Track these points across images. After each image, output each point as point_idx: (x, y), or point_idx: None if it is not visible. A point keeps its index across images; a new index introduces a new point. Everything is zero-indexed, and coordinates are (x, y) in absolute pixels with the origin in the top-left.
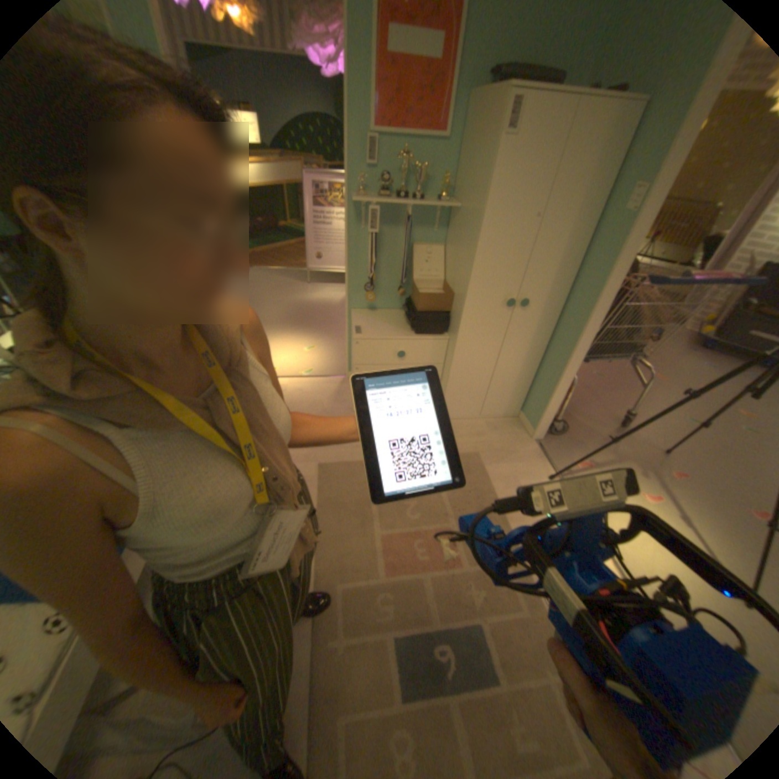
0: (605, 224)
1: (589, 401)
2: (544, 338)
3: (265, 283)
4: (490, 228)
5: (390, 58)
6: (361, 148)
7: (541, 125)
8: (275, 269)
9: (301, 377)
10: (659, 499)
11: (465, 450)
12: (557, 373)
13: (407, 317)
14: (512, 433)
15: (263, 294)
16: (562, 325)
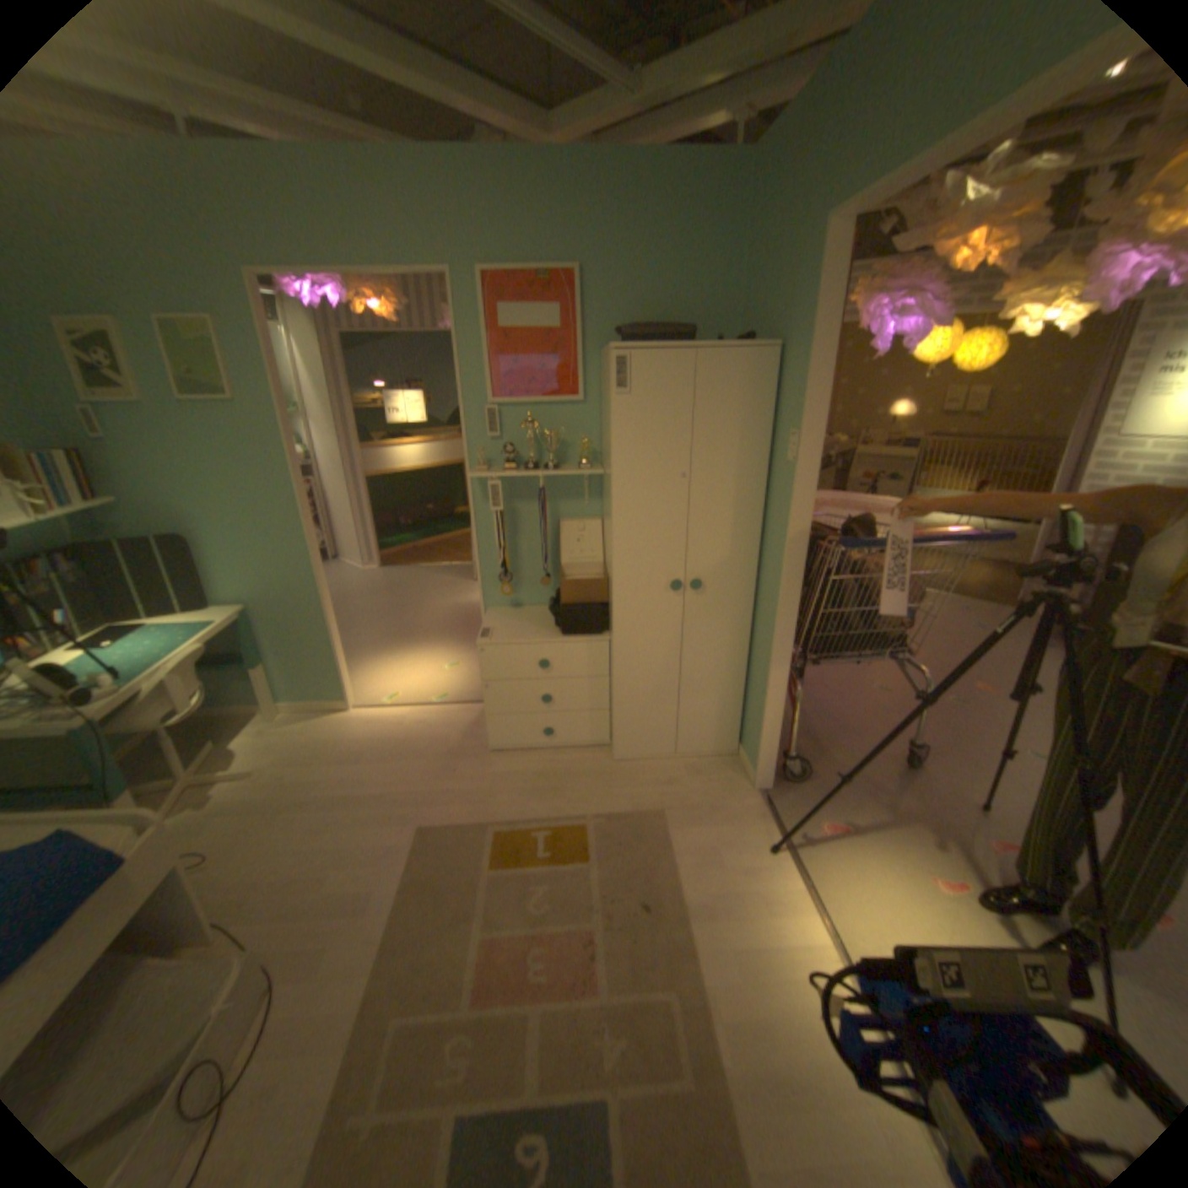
0: (775, 480)
1: (859, 728)
2: (742, 632)
3: (418, 583)
4: (624, 495)
5: (502, 333)
6: (481, 420)
7: (657, 381)
8: (436, 566)
9: (429, 704)
10: (961, 888)
11: (644, 806)
12: (764, 681)
13: (552, 613)
14: (724, 780)
15: (410, 598)
16: (760, 613)
